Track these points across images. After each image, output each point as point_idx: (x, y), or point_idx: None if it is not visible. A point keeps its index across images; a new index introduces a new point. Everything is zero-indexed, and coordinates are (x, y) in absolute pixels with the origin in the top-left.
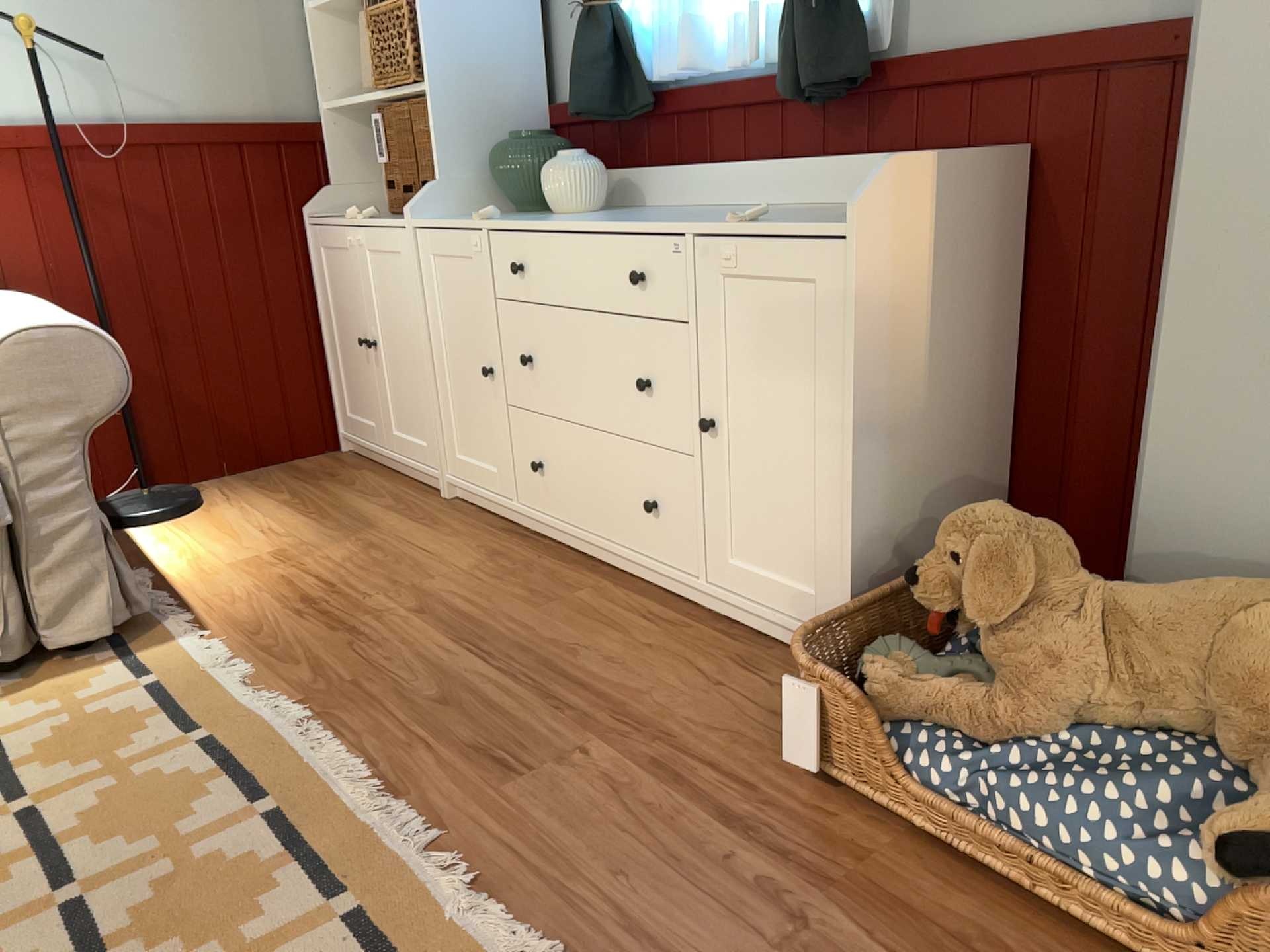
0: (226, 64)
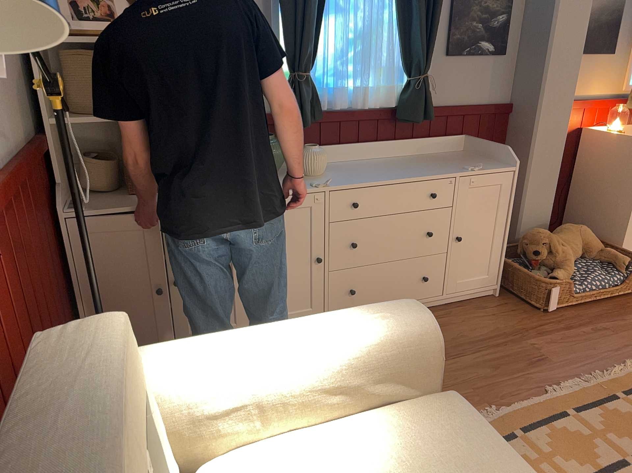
0: (9, 91)
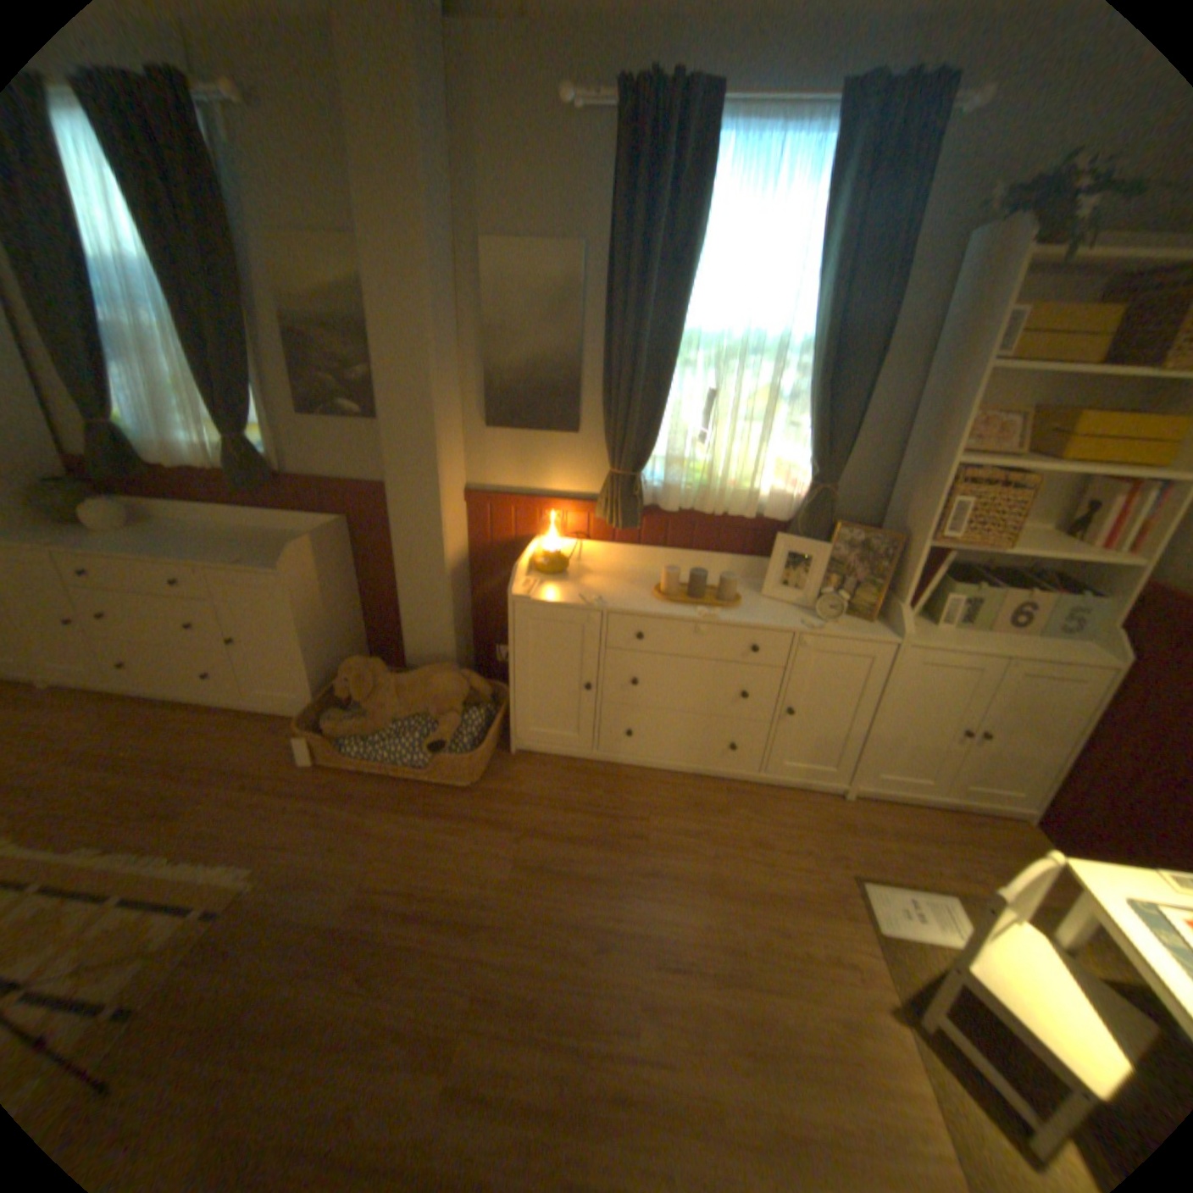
0: None
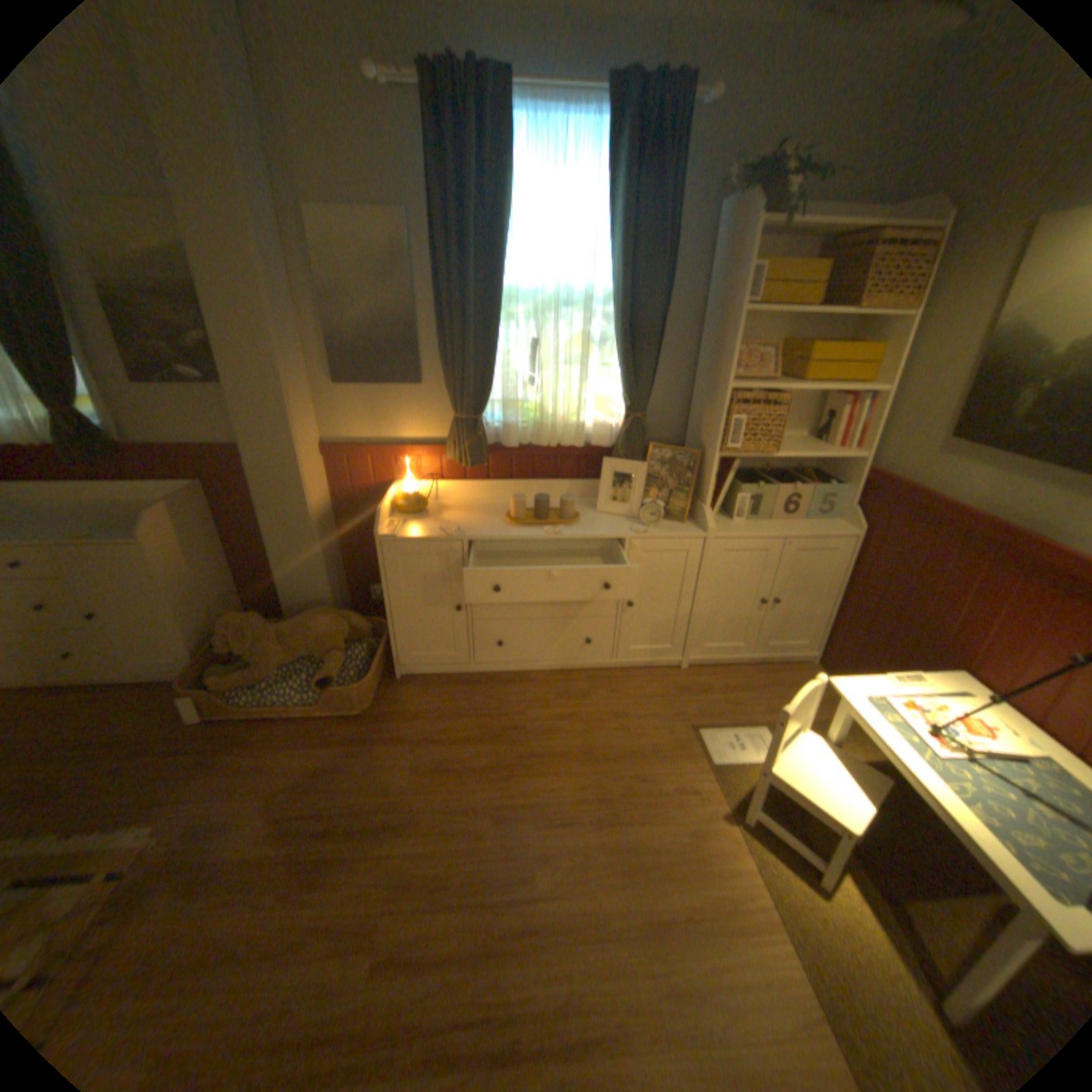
0: None
